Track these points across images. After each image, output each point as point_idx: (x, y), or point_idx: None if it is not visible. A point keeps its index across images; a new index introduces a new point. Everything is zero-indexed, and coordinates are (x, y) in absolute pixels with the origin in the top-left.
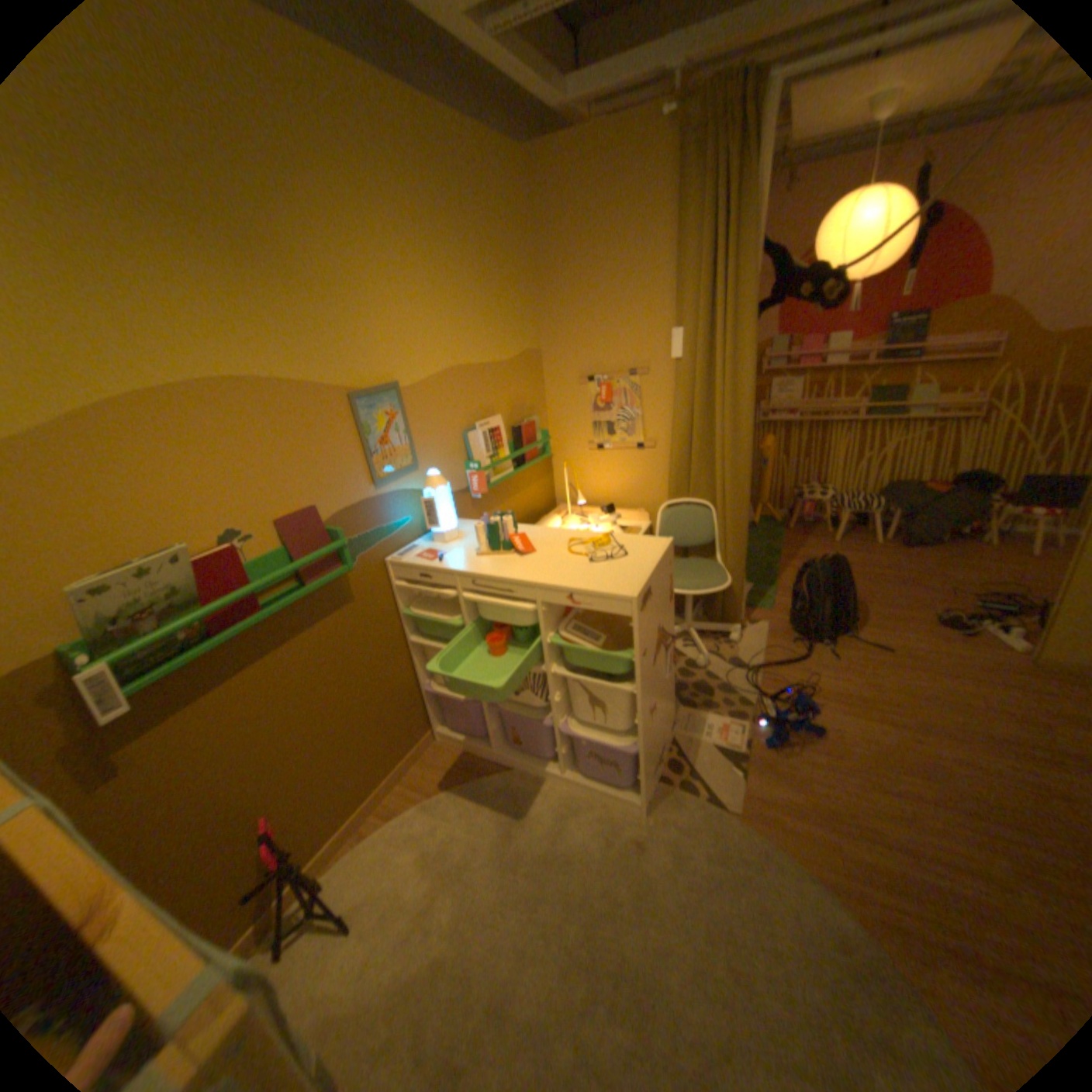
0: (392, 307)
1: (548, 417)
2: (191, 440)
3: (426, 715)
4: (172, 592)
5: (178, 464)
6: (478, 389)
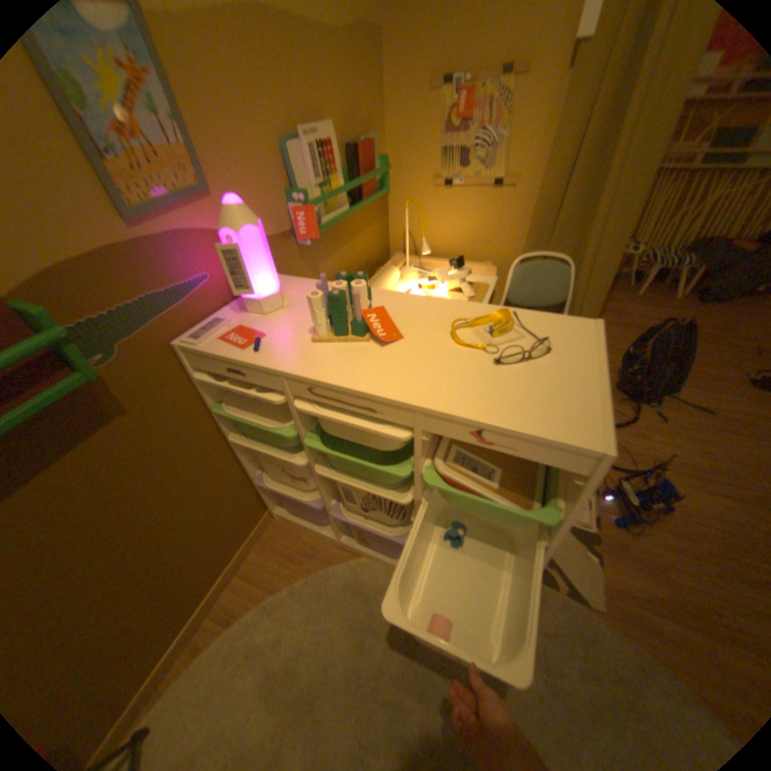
0: None
1: (387, 139)
2: None
3: (261, 498)
4: None
5: None
6: (299, 67)
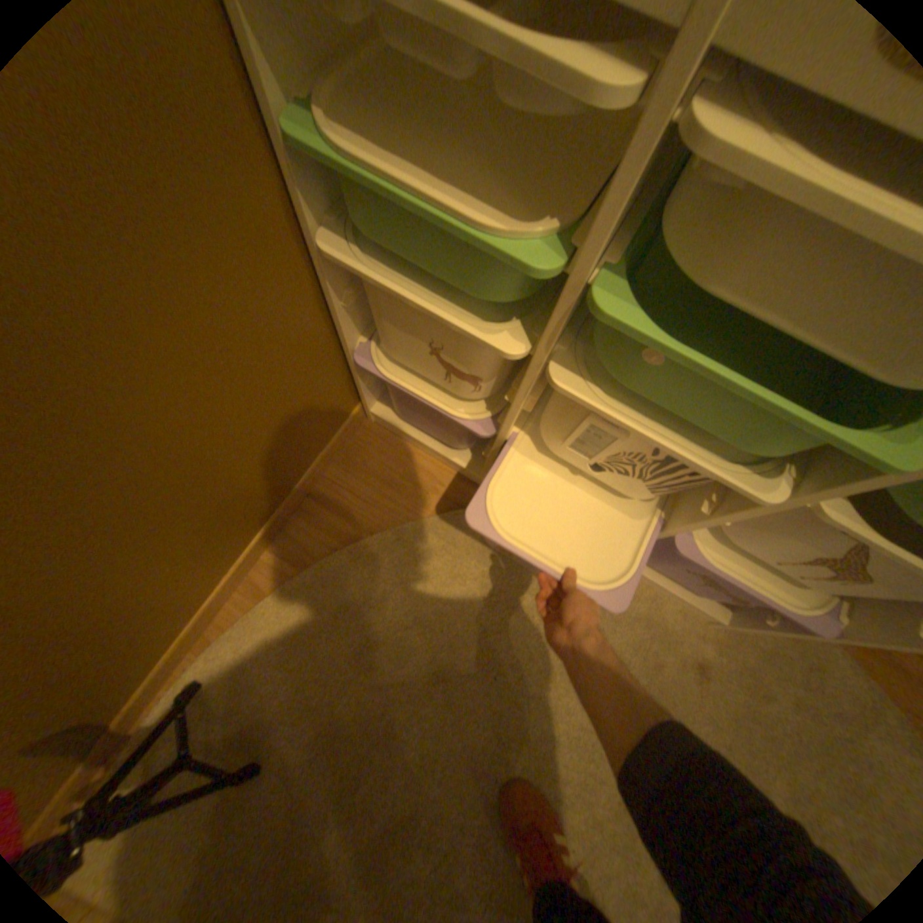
0: None
1: None
2: None
3: (353, 385)
4: None
5: None
6: None
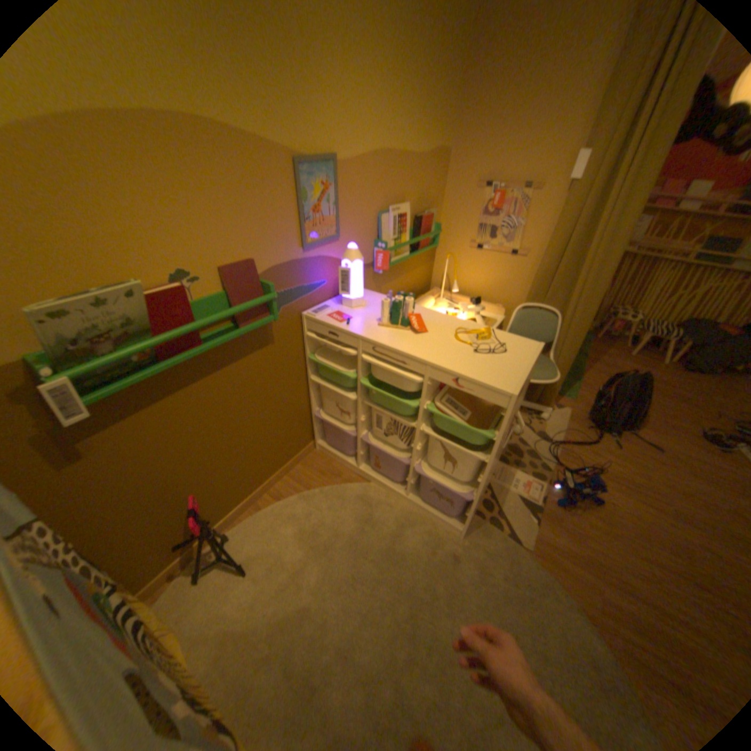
0: (343, 73)
1: (442, 212)
2: (150, 176)
3: (312, 430)
4: (128, 322)
5: (137, 199)
6: (397, 176)
